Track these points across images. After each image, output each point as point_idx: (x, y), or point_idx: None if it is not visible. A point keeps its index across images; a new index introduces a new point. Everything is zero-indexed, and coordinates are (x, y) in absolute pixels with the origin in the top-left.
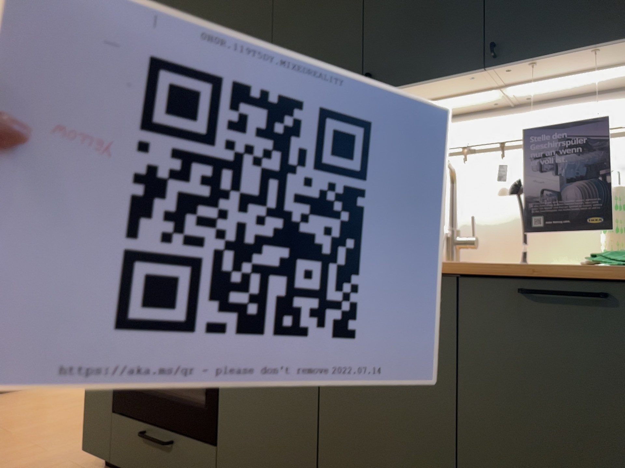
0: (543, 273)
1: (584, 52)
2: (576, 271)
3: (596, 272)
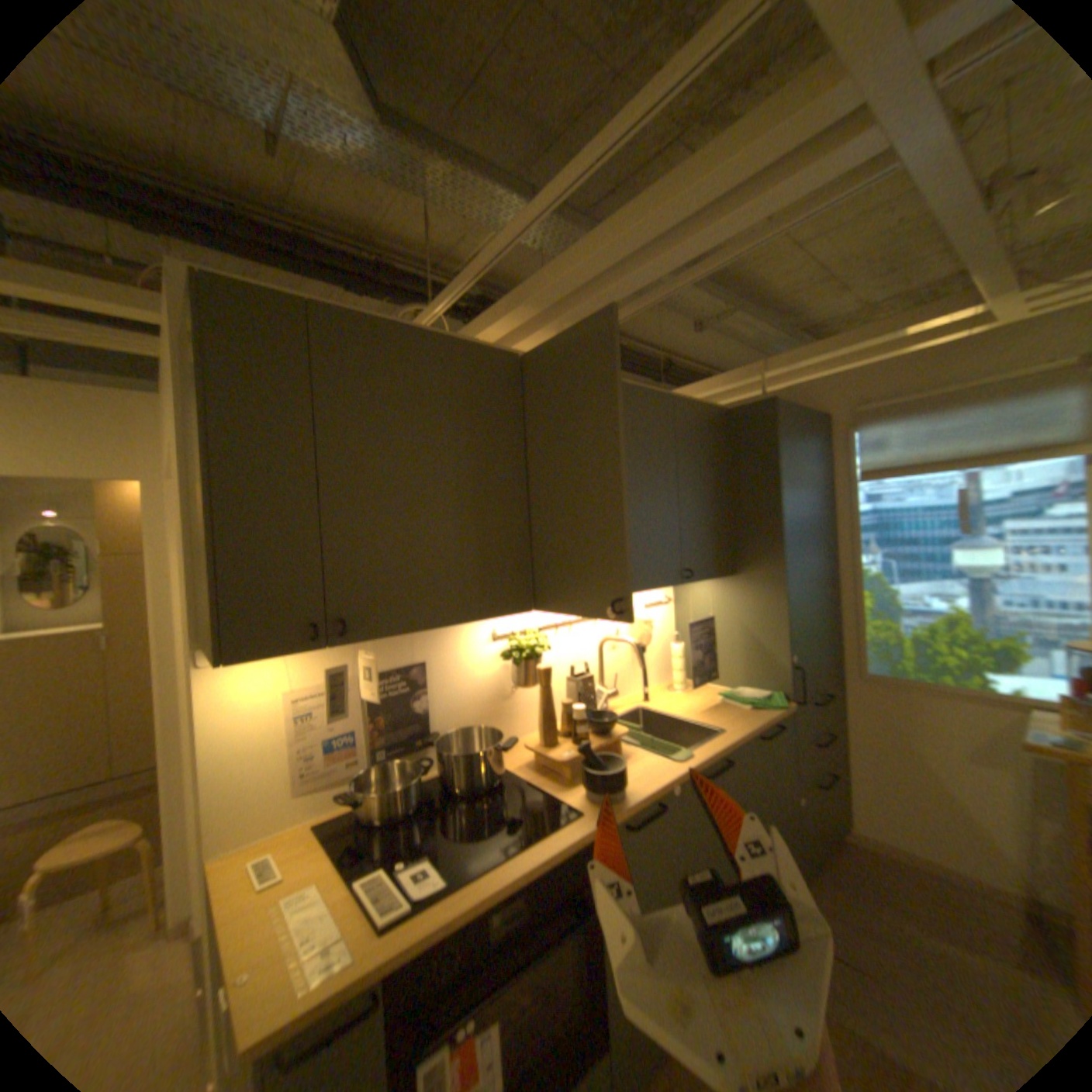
0: (767, 726)
1: (707, 579)
2: (767, 718)
3: (780, 718)
